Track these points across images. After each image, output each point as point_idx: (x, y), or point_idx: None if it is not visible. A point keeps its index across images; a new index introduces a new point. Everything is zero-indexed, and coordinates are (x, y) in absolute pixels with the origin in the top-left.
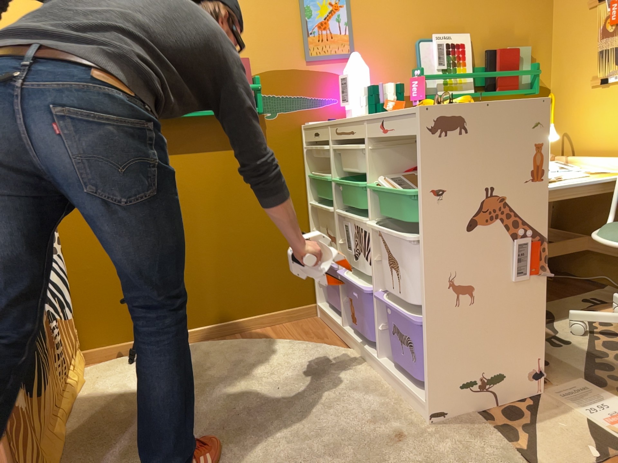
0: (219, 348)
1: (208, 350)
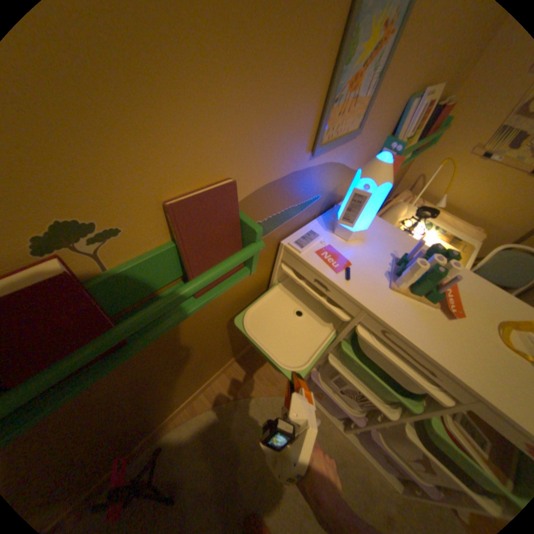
0: (202, 435)
1: (193, 442)
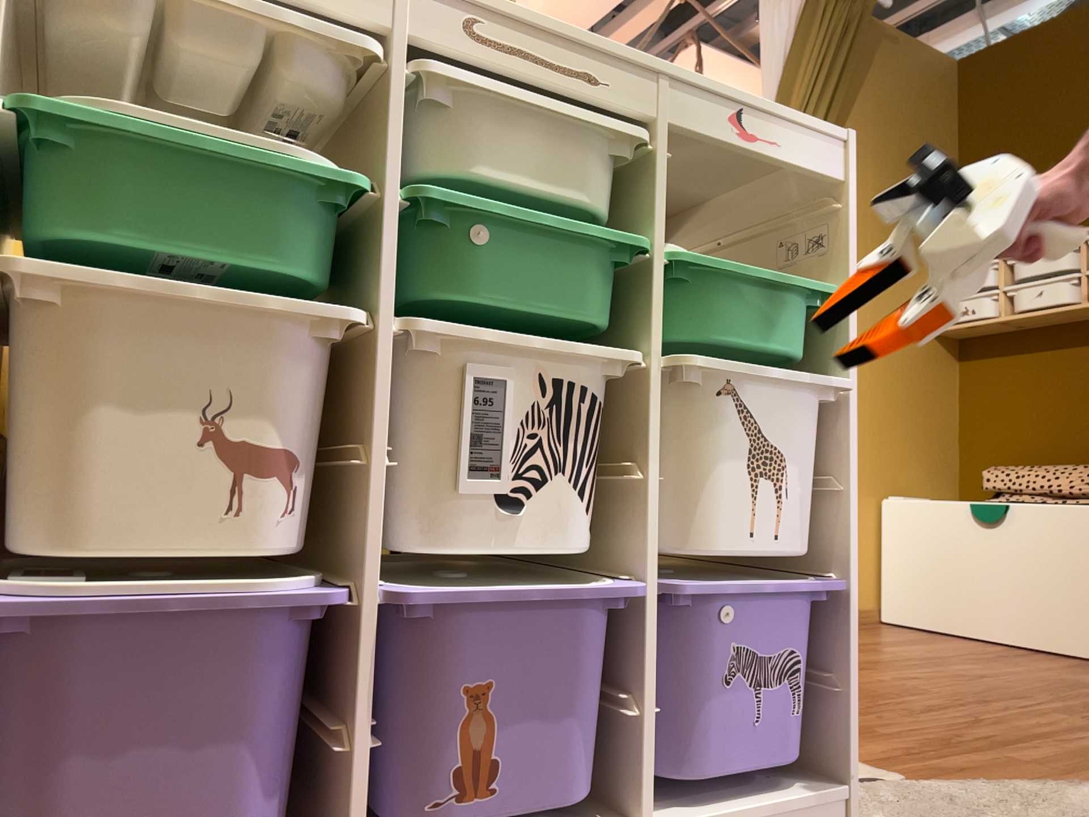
0: None
1: None
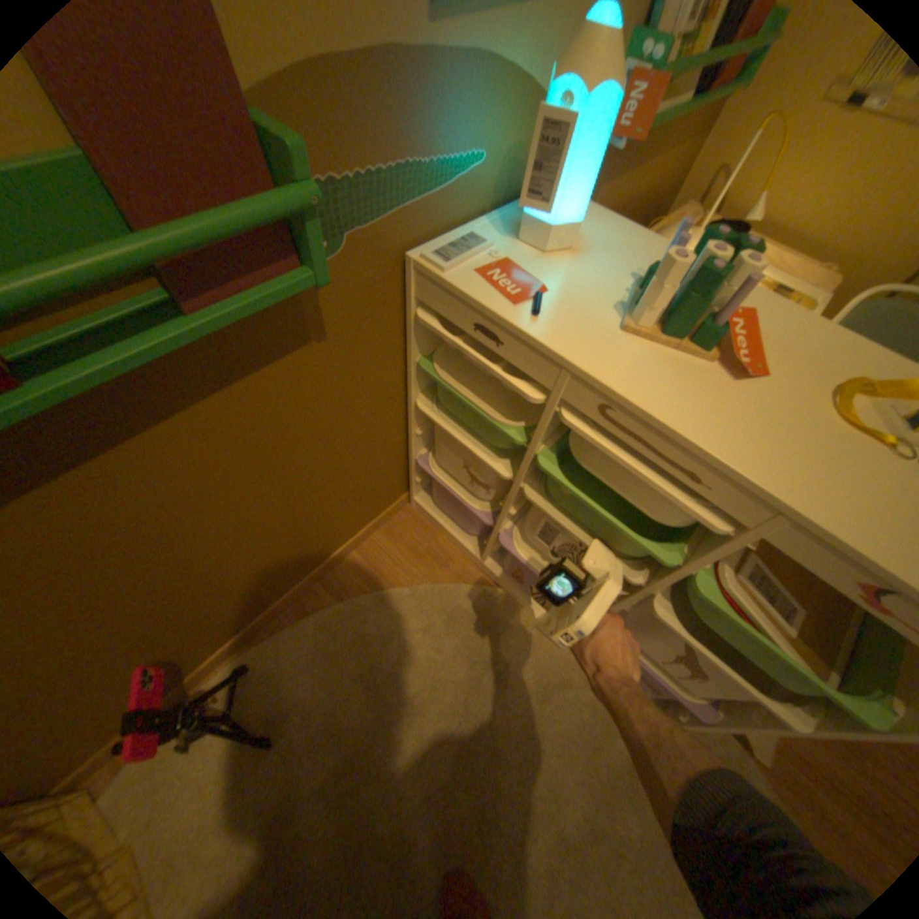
0: (319, 645)
1: (302, 657)
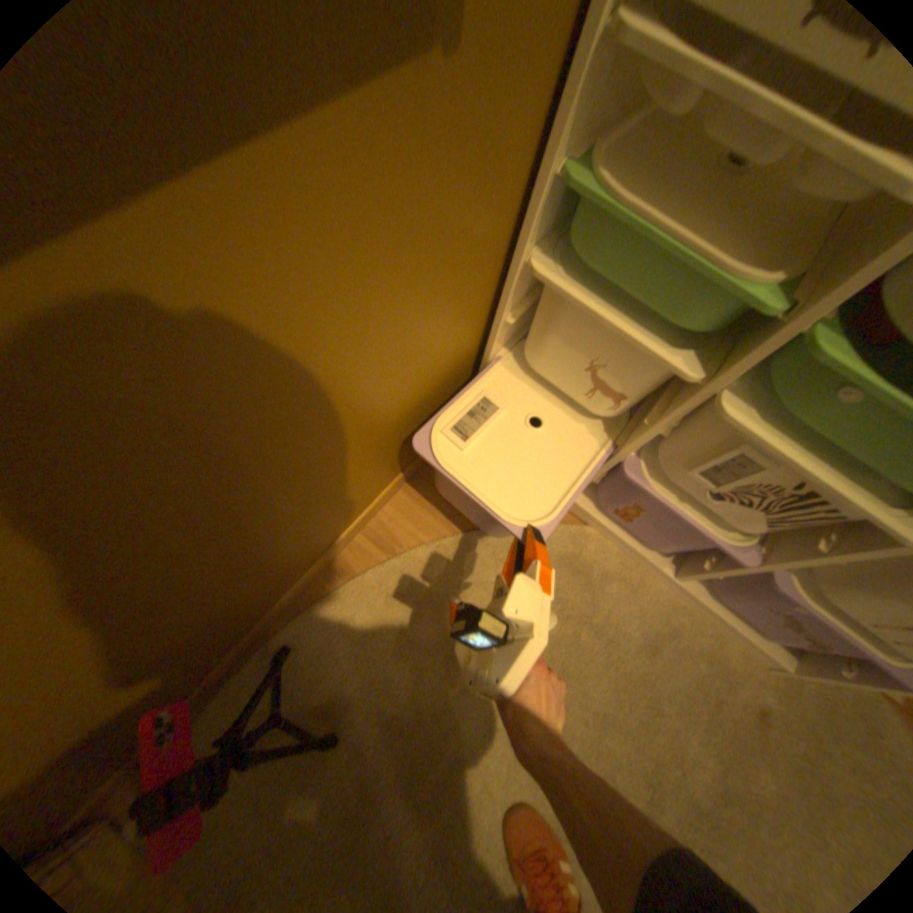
0: (375, 612)
1: (357, 628)
